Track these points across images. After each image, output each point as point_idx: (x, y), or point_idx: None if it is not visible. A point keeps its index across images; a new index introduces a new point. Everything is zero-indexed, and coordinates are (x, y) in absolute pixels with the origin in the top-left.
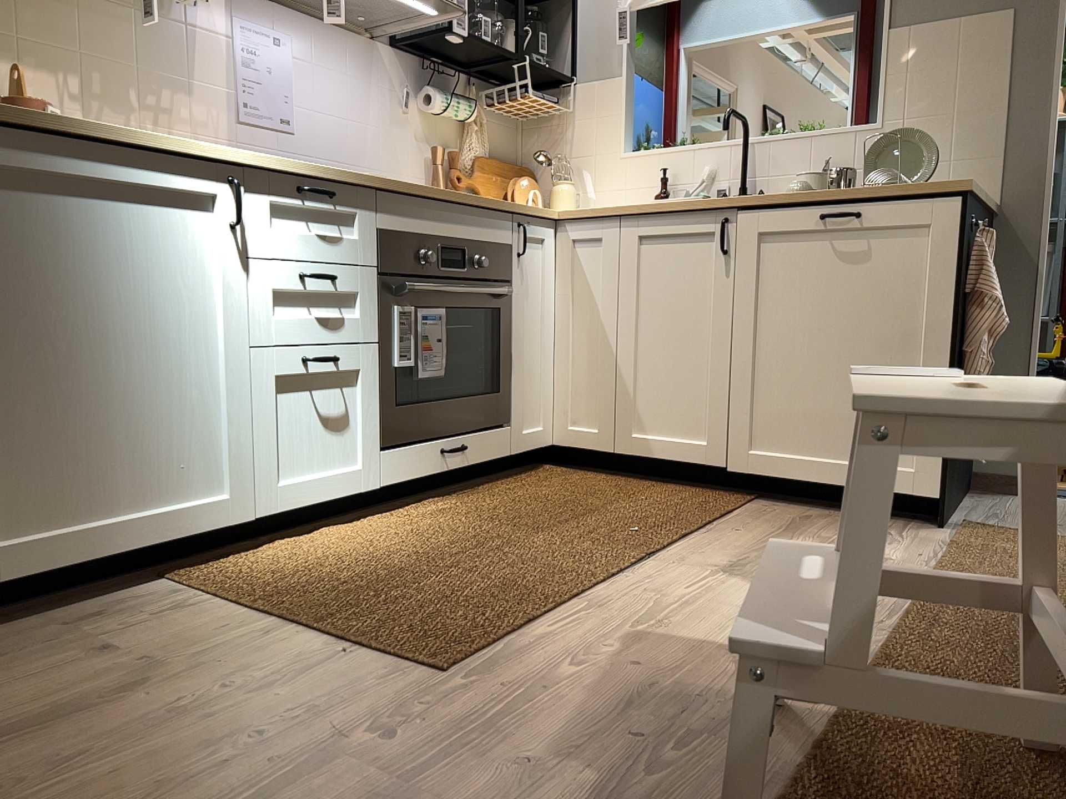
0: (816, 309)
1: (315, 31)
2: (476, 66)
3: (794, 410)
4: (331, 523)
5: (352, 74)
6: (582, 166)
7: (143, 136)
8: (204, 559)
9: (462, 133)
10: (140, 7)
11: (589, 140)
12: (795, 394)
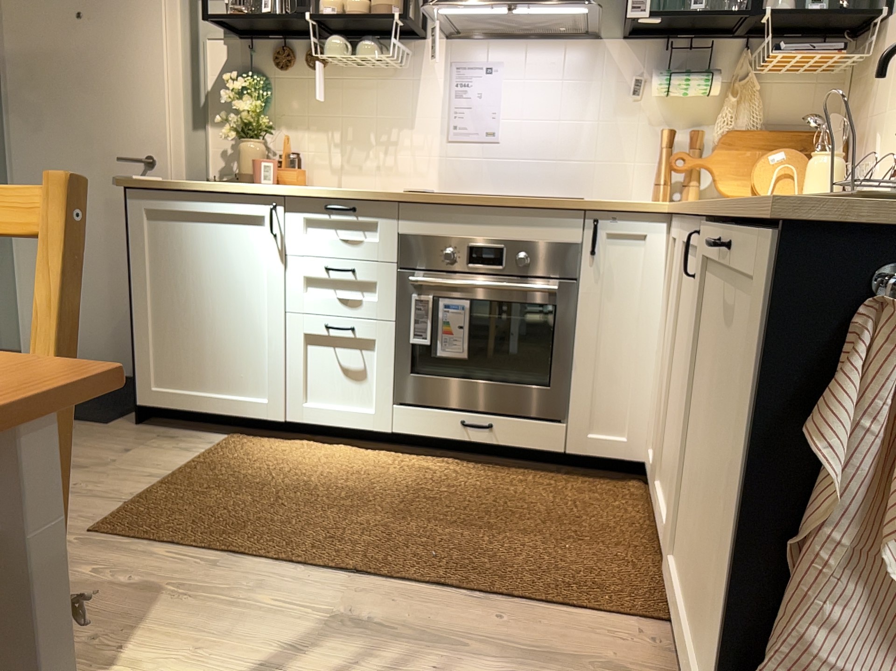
0: (710, 392)
1: (526, 51)
2: (732, 32)
3: (689, 529)
4: (369, 446)
5: (565, 79)
6: (861, 132)
7: (219, 186)
8: (272, 434)
9: (723, 109)
10: (378, 77)
11: (881, 96)
12: (692, 506)
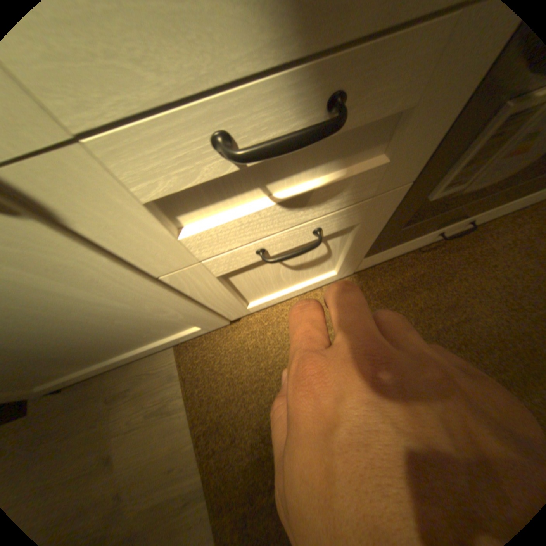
0: None
1: None
2: None
3: None
4: None
5: None
6: None
7: None
8: None
9: None
10: None
11: None
12: None
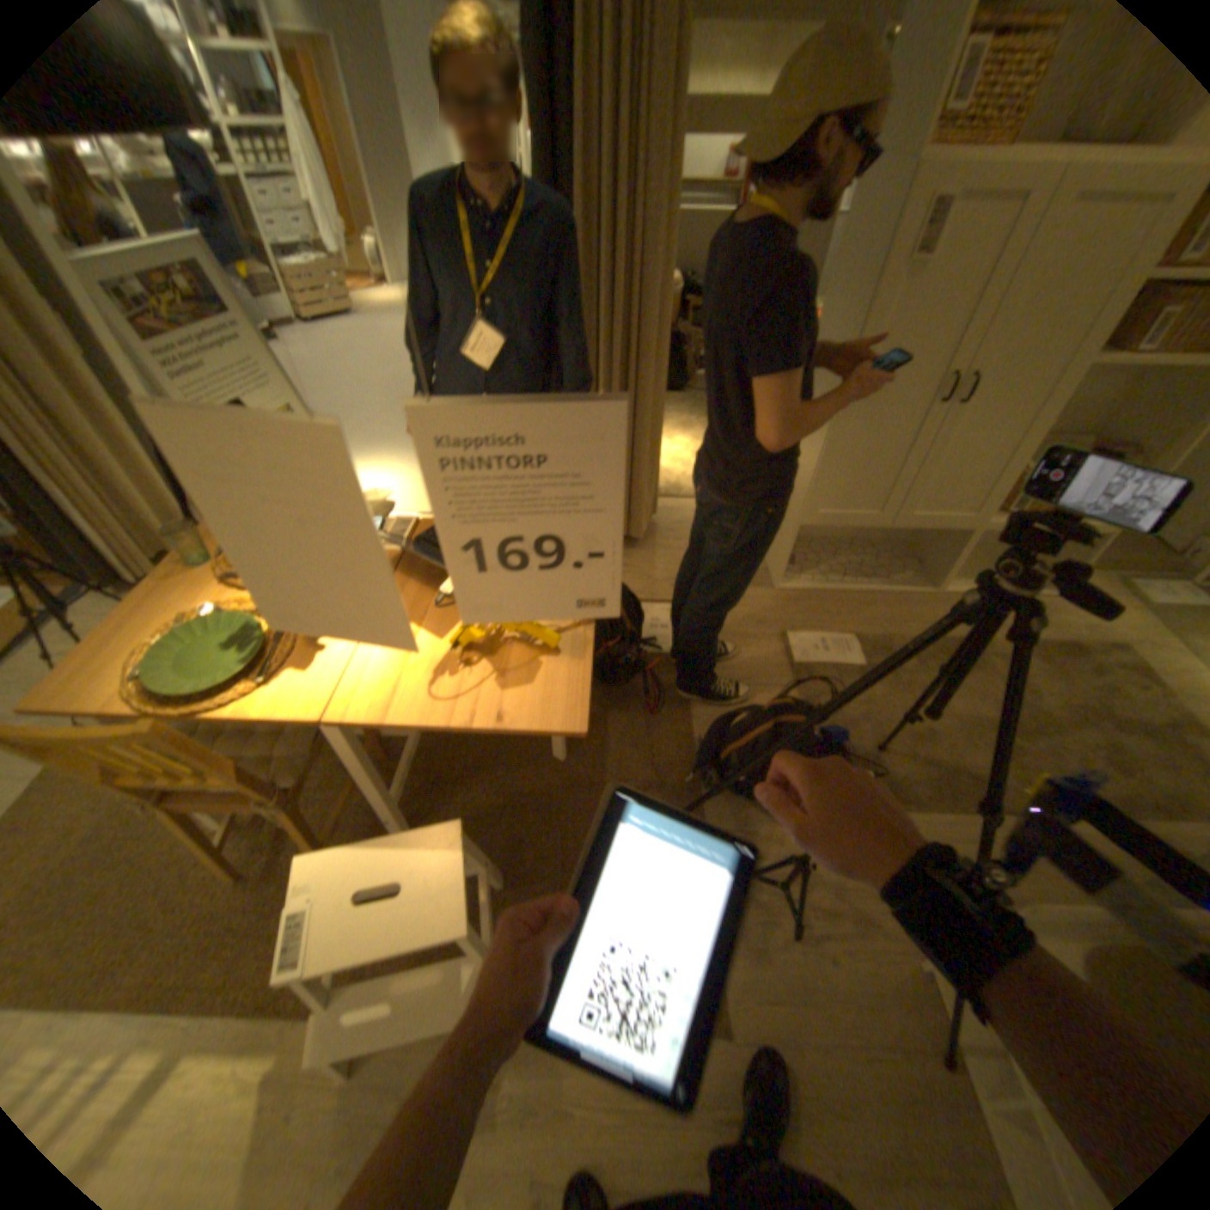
0: None
1: None
2: None
3: None
4: None
5: None
6: None
7: None
8: None
9: None
10: None
11: None
12: None
